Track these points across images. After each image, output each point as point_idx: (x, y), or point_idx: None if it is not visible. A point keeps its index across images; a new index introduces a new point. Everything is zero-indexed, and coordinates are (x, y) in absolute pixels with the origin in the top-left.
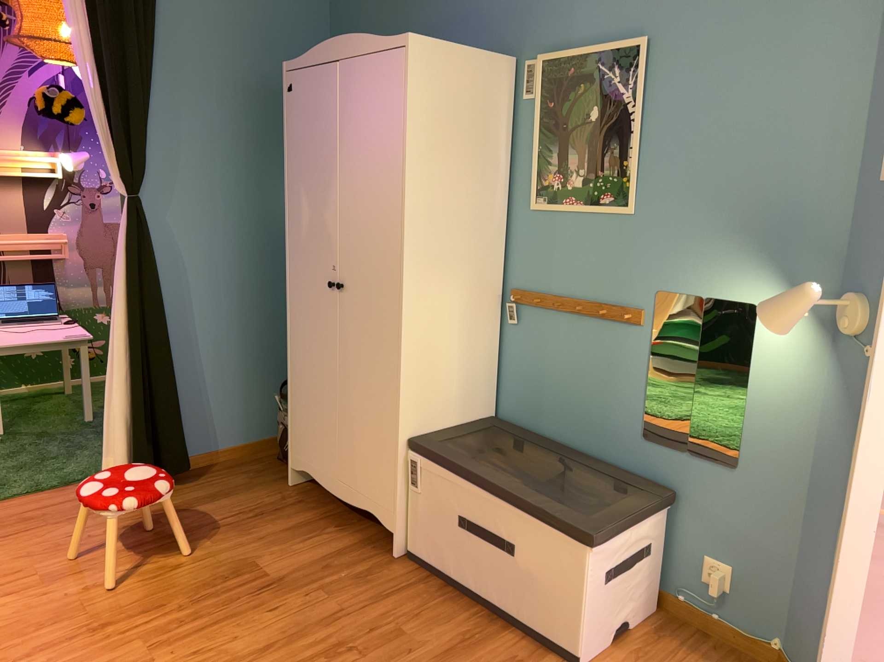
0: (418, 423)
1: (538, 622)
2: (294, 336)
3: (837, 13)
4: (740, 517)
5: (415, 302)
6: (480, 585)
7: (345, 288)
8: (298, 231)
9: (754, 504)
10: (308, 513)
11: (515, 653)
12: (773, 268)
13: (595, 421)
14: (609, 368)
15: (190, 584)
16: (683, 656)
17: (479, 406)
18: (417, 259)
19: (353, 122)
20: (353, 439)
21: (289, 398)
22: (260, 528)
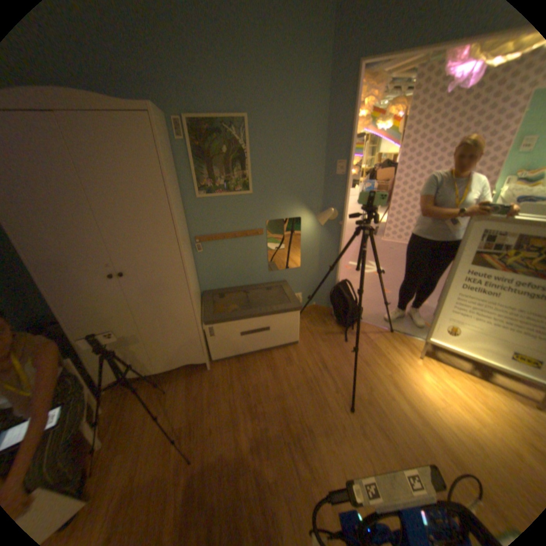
0: (199, 314)
1: (280, 344)
2: (75, 319)
3: (316, 116)
4: (302, 279)
5: (188, 263)
6: (253, 350)
7: (120, 274)
8: (46, 253)
9: (305, 274)
10: (143, 392)
11: (283, 357)
12: (304, 205)
13: (250, 274)
14: (252, 254)
15: (157, 472)
16: (303, 322)
17: (200, 292)
18: (183, 242)
19: (92, 165)
20: (159, 343)
21: (70, 356)
22: (135, 420)
